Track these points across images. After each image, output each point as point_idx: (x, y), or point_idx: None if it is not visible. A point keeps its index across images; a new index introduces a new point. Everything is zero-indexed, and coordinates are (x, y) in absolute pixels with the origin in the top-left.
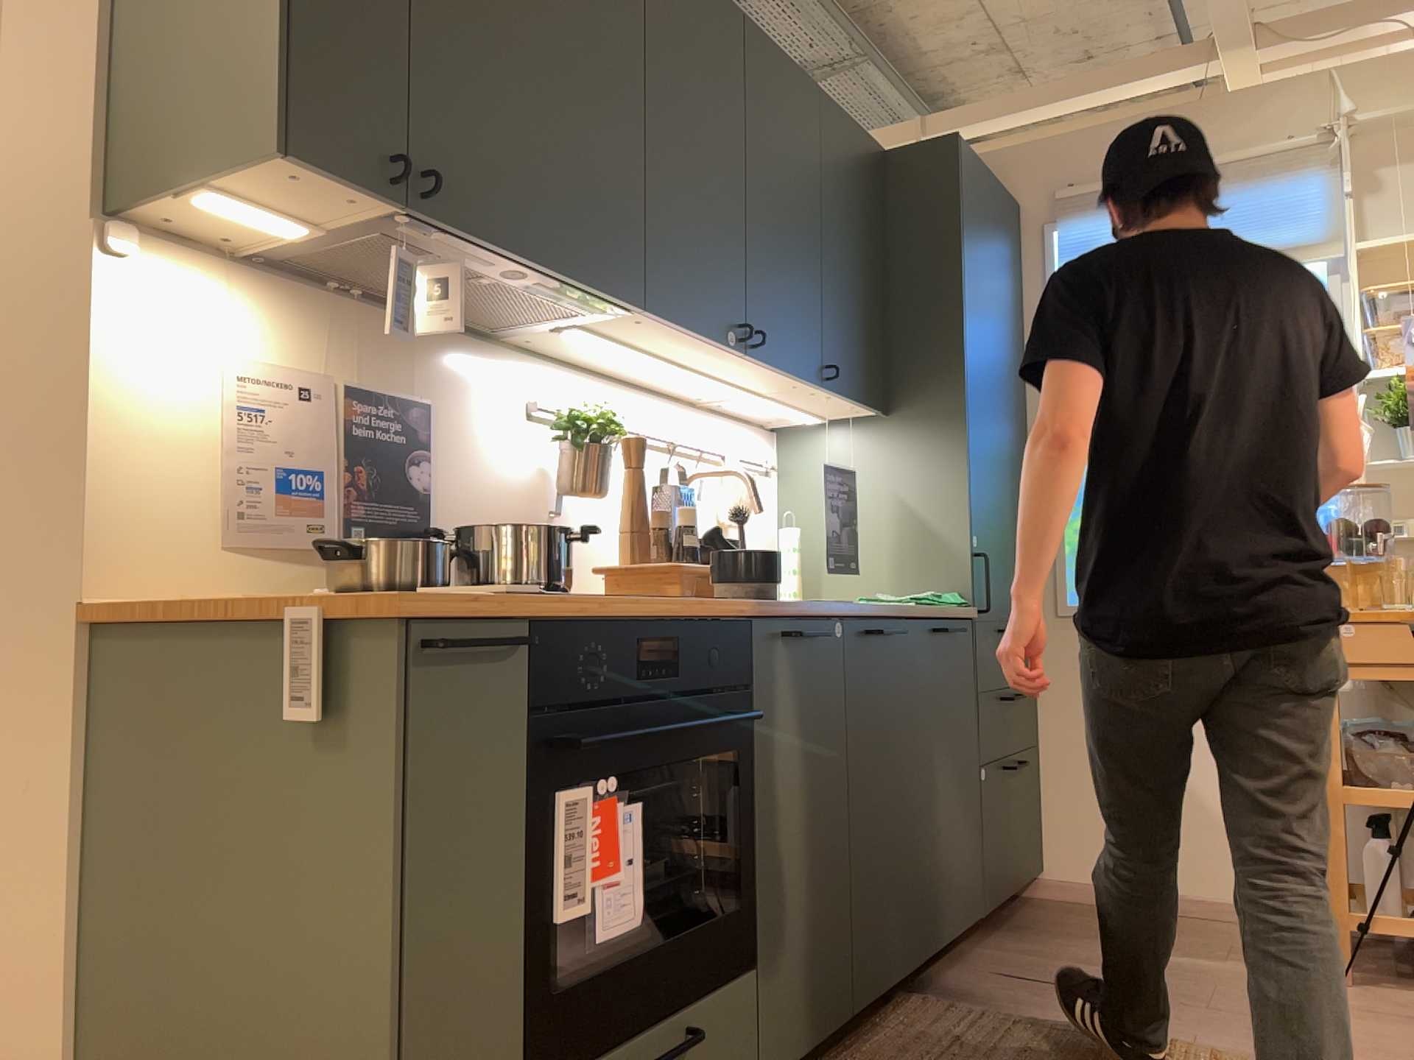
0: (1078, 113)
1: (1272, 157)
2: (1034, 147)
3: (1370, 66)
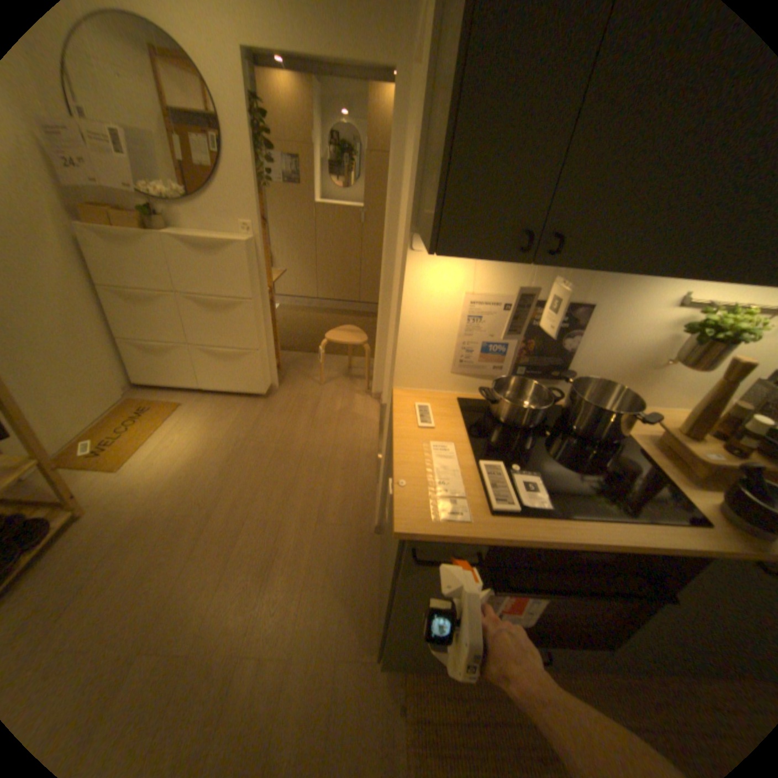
0: None
1: None
2: None
3: None
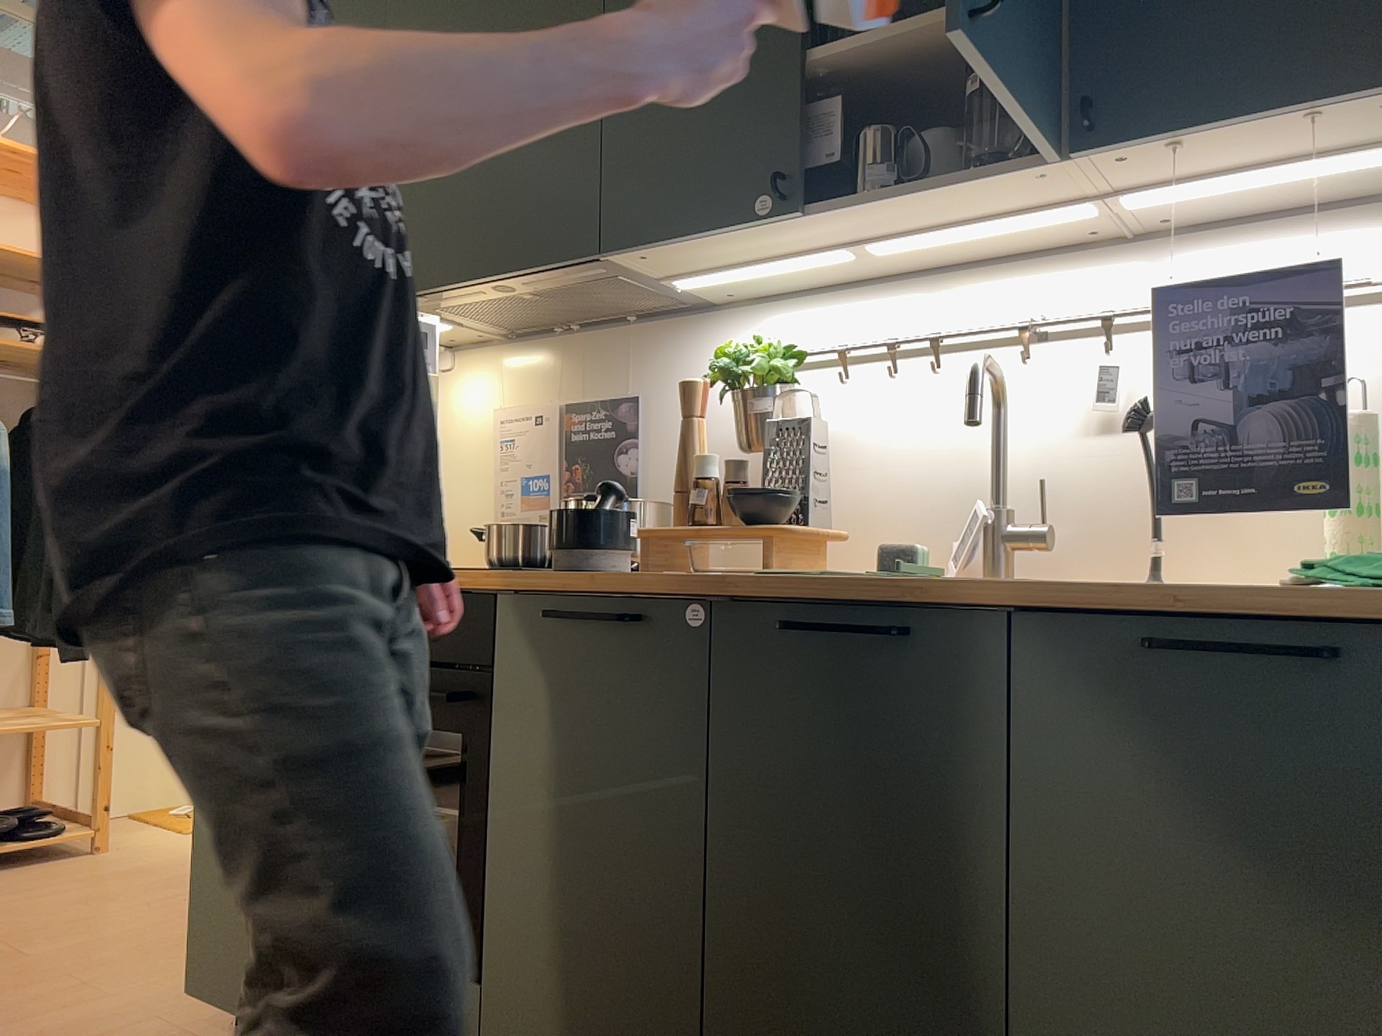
0: None
1: None
2: None
3: None
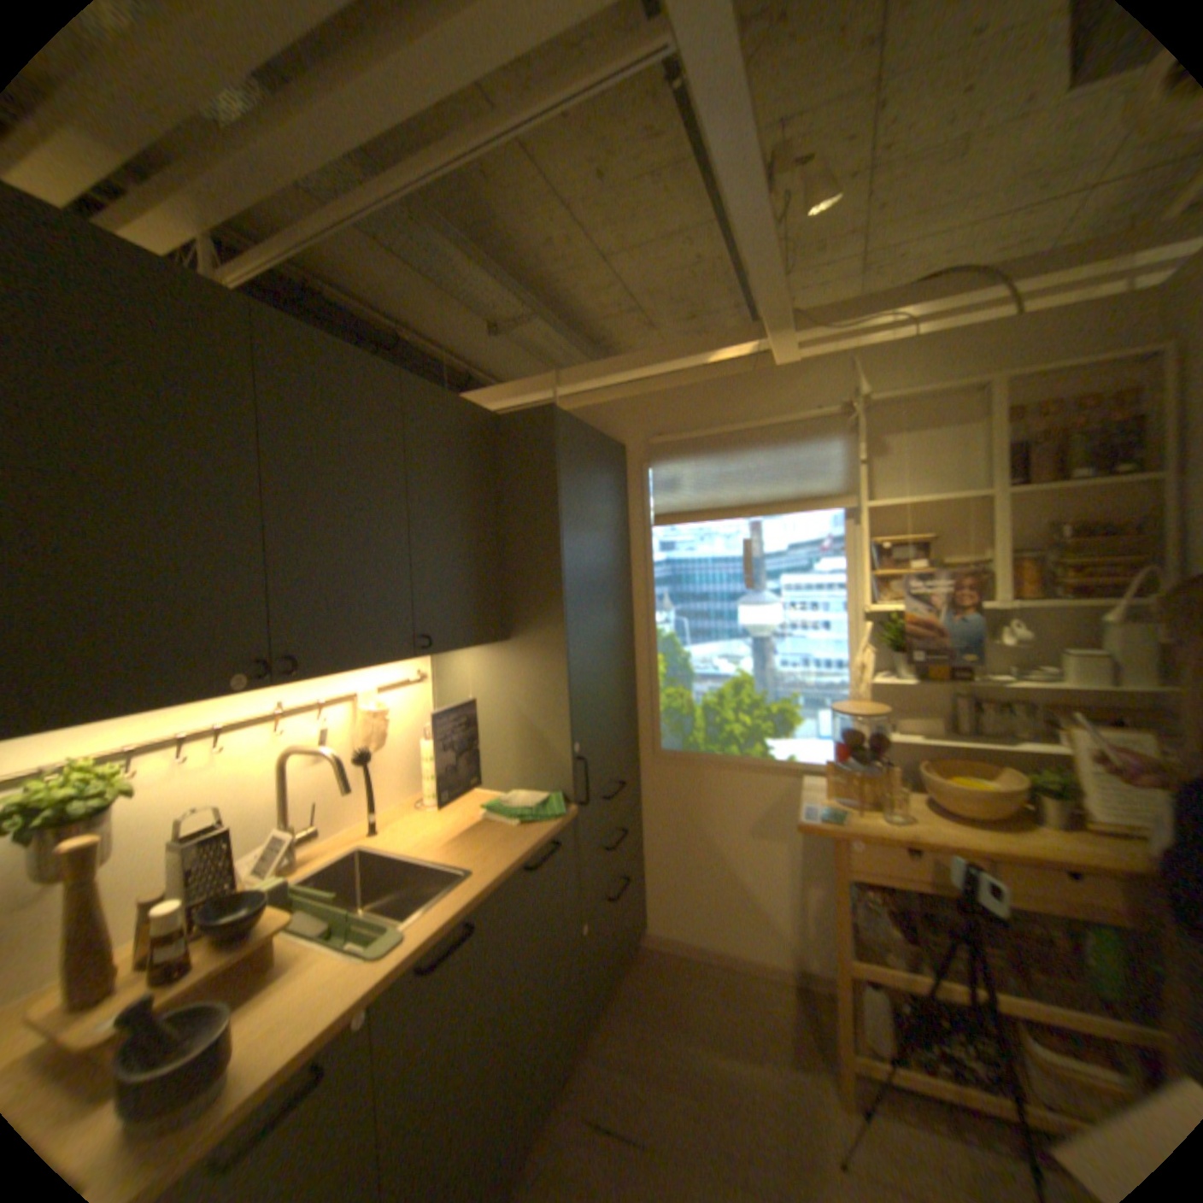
0: (669, 372)
1: (808, 421)
2: (635, 399)
3: (884, 348)
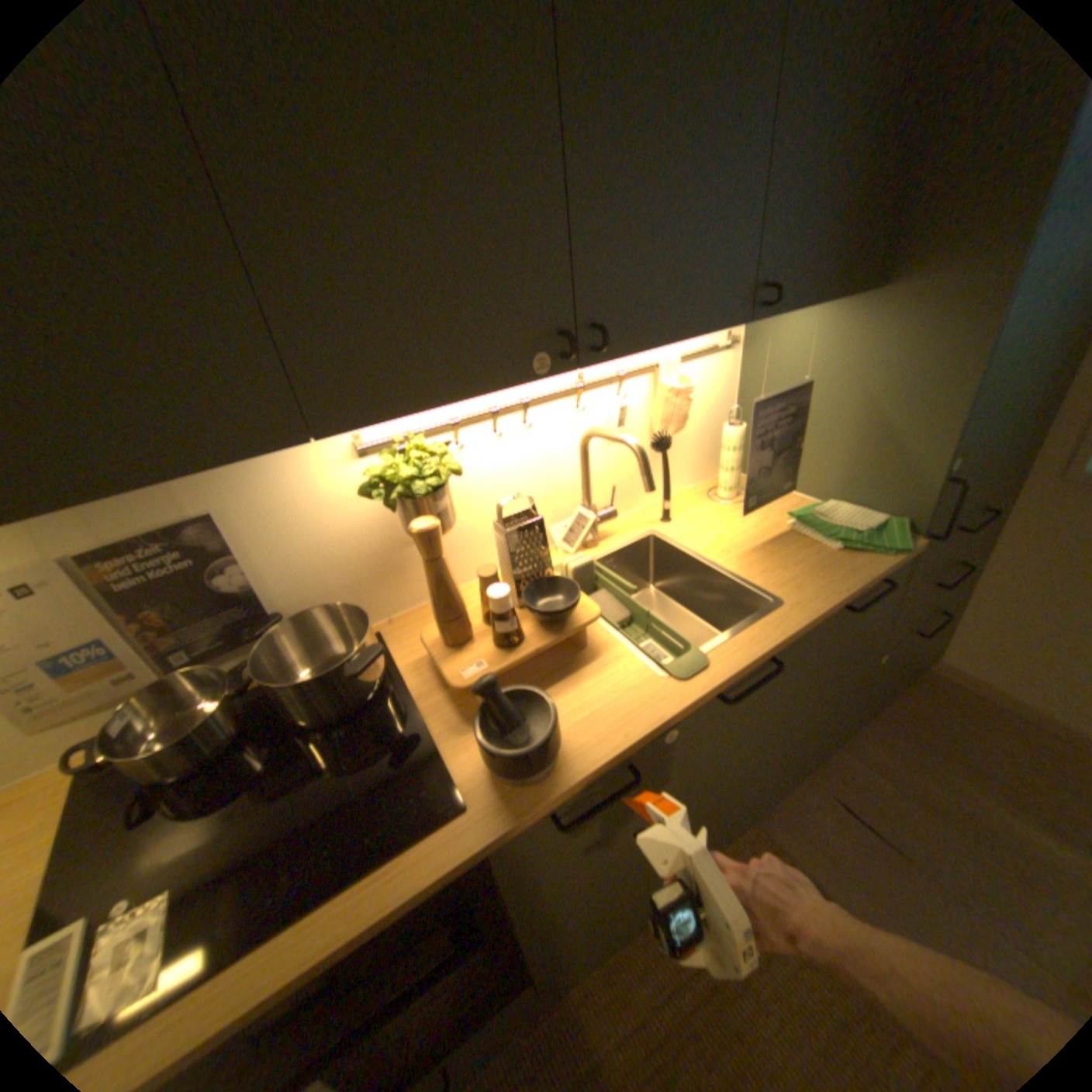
0: None
1: None
2: None
3: None
